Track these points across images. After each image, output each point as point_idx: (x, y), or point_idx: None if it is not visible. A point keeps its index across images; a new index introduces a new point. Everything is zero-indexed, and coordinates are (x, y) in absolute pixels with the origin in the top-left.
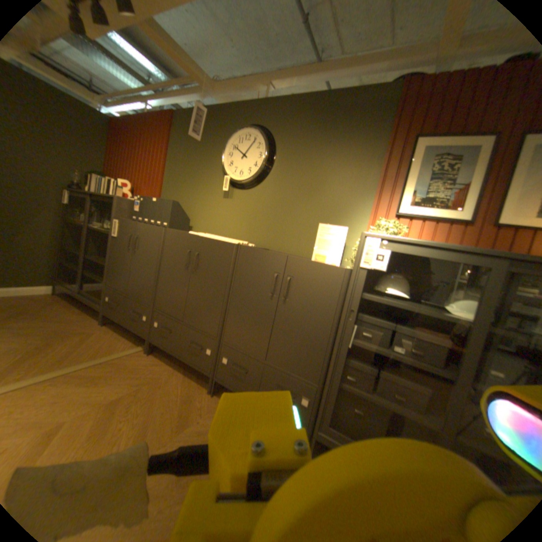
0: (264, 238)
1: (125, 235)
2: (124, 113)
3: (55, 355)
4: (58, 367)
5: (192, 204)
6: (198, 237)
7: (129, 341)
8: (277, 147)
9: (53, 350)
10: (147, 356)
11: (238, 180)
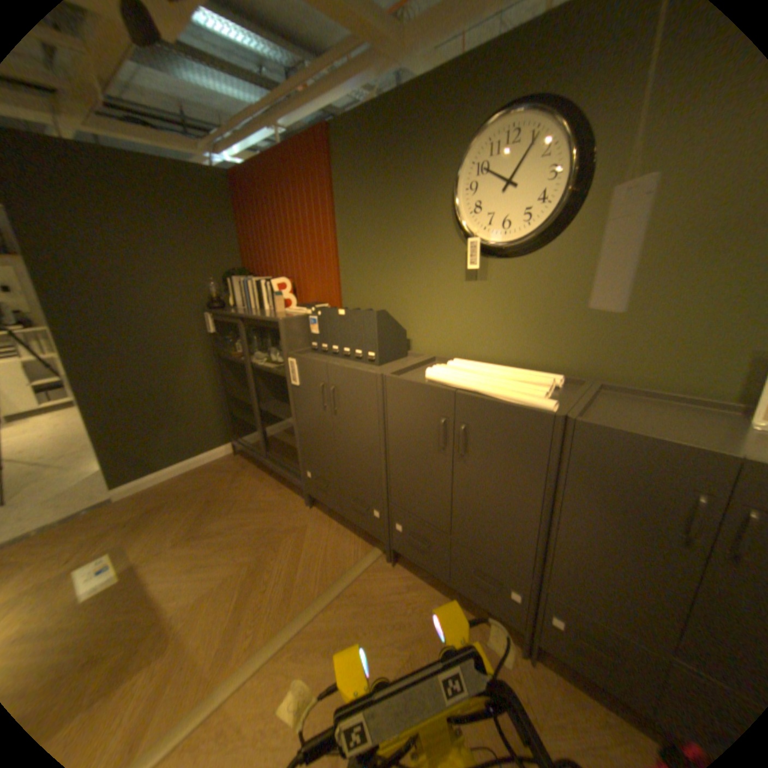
0: (580, 358)
1: (312, 385)
2: (245, 156)
3: (275, 589)
4: (287, 618)
5: (401, 301)
6: (457, 397)
7: (356, 539)
8: (596, 142)
9: (269, 577)
10: (394, 571)
11: (502, 244)
